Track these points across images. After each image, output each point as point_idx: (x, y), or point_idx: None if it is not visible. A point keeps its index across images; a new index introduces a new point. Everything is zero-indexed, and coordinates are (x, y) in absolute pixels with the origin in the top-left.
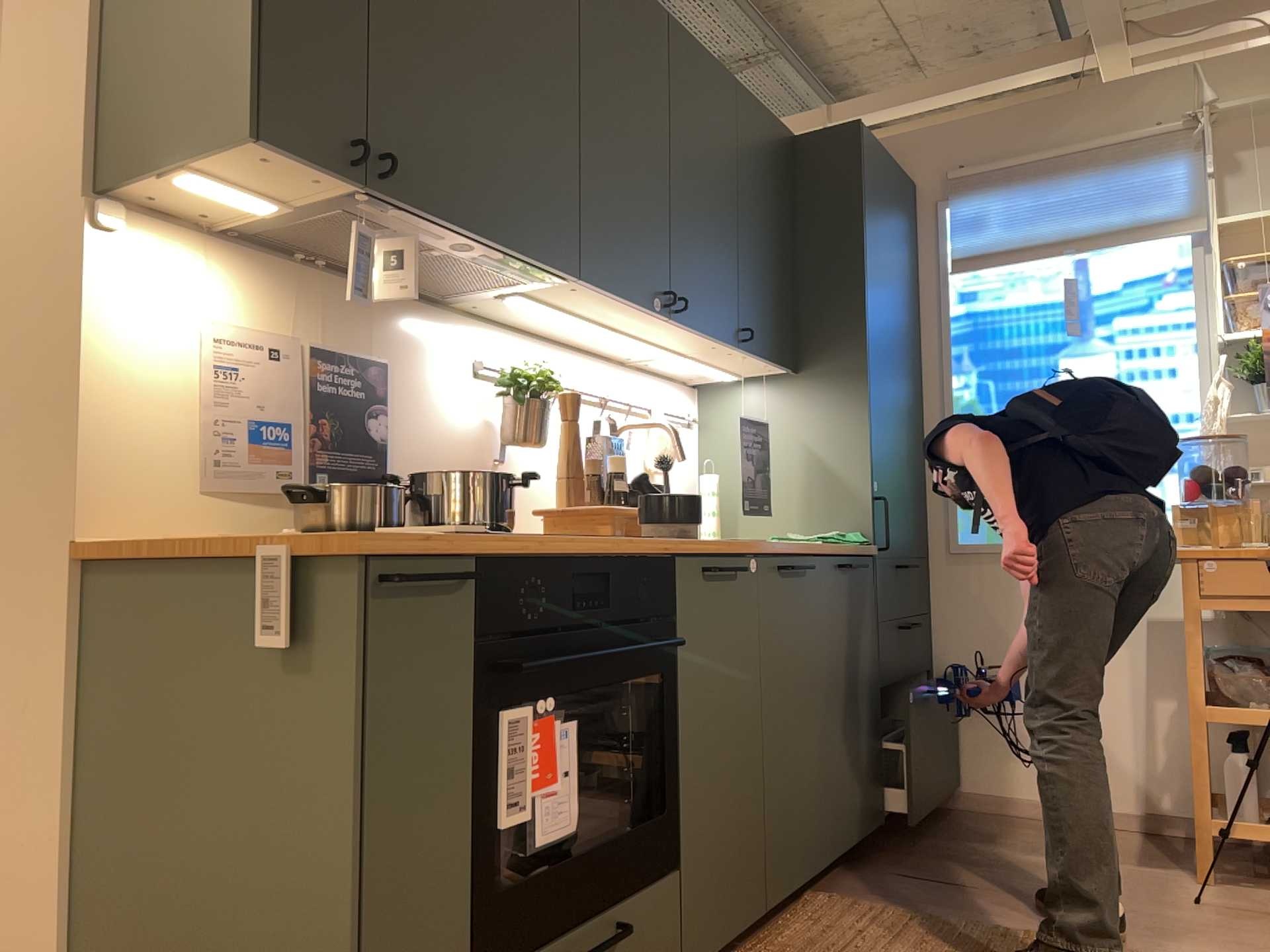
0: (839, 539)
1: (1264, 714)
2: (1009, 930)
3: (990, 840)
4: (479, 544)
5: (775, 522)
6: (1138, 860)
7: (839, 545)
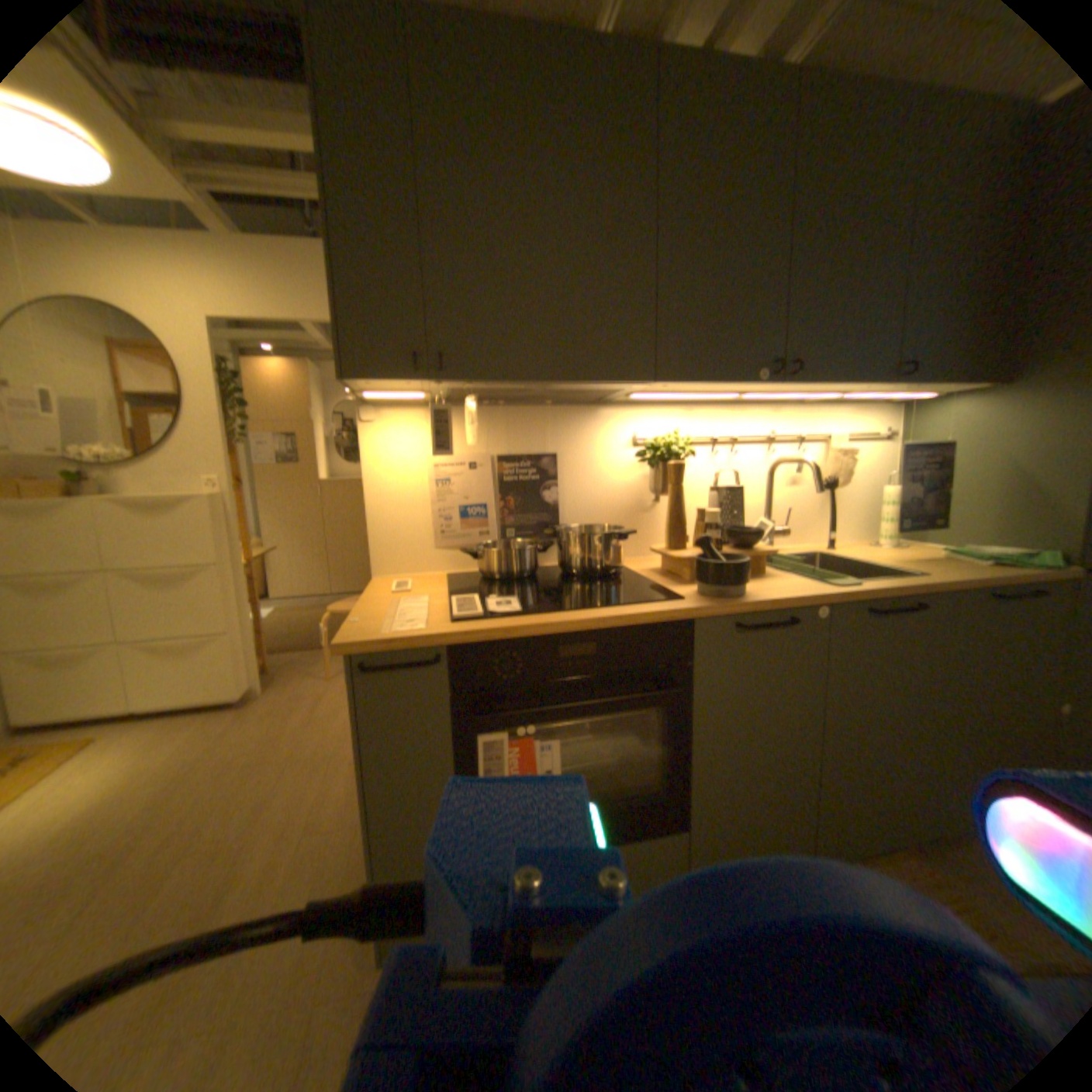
0: (1014, 559)
1: None
2: None
3: None
4: (442, 638)
5: (961, 526)
6: None
7: (1013, 566)
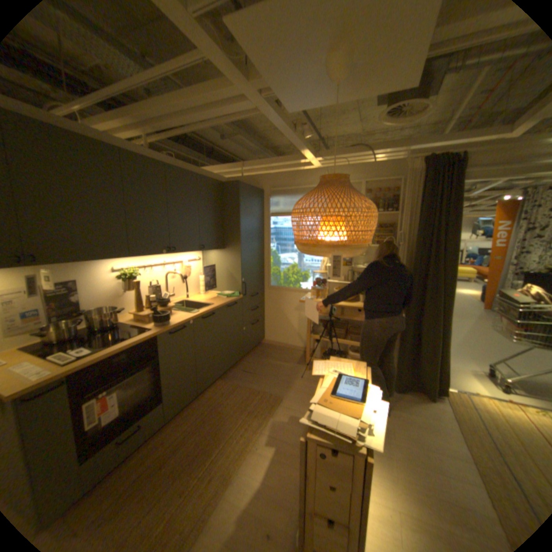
0: (230, 296)
1: (320, 338)
2: (254, 392)
3: (268, 357)
4: (64, 374)
5: (219, 286)
6: (297, 362)
7: (230, 298)
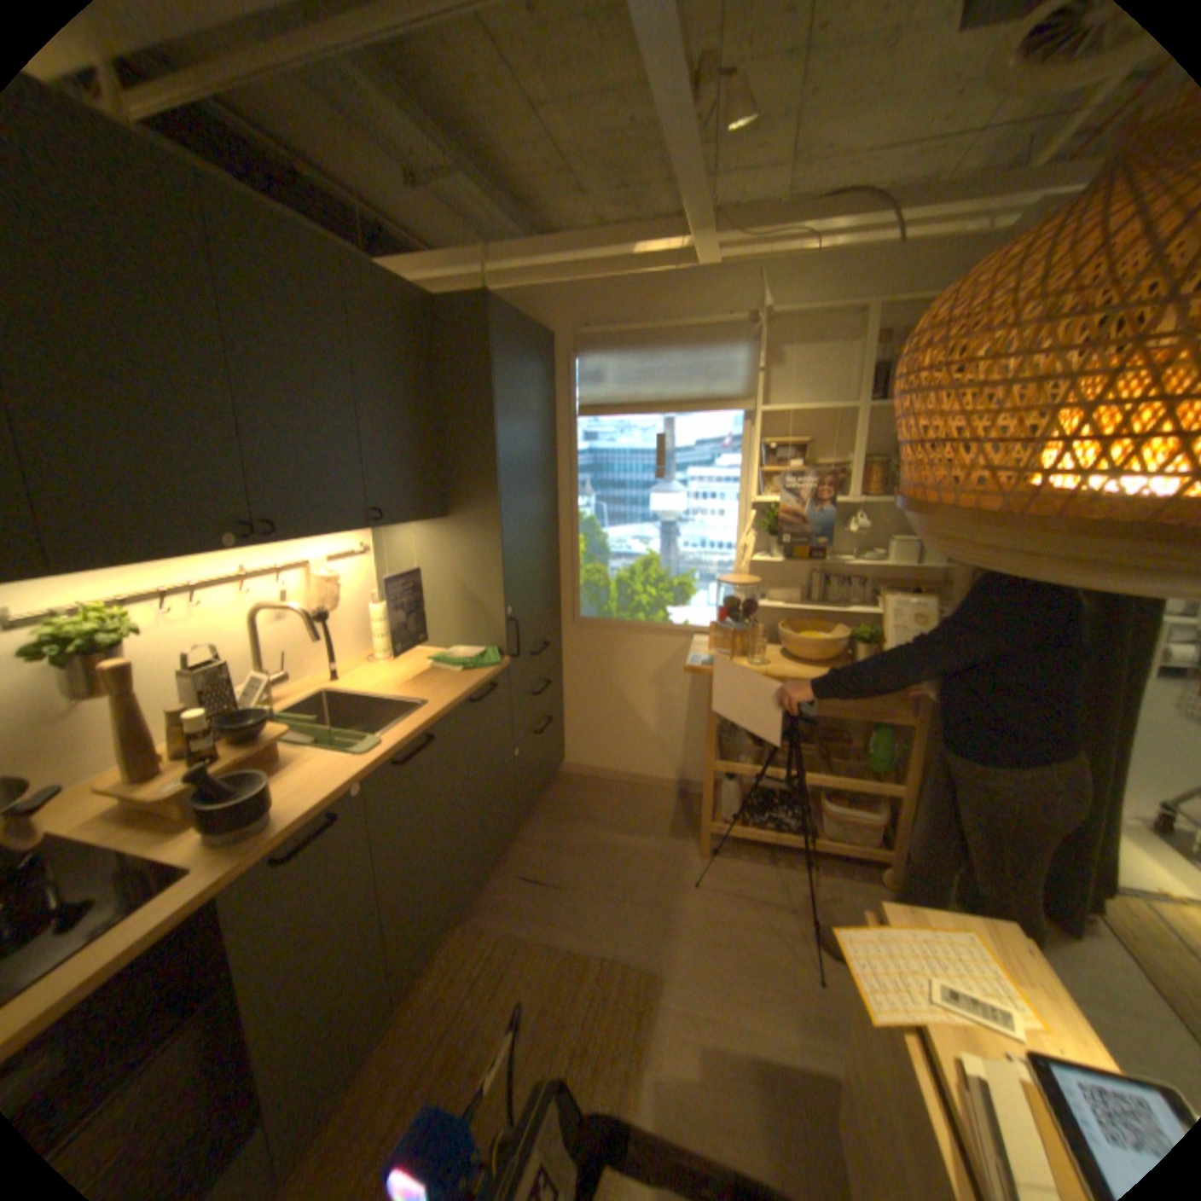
0: (474, 664)
1: (746, 770)
2: (573, 960)
3: (586, 818)
4: None
5: (434, 632)
6: (669, 831)
7: (475, 669)
